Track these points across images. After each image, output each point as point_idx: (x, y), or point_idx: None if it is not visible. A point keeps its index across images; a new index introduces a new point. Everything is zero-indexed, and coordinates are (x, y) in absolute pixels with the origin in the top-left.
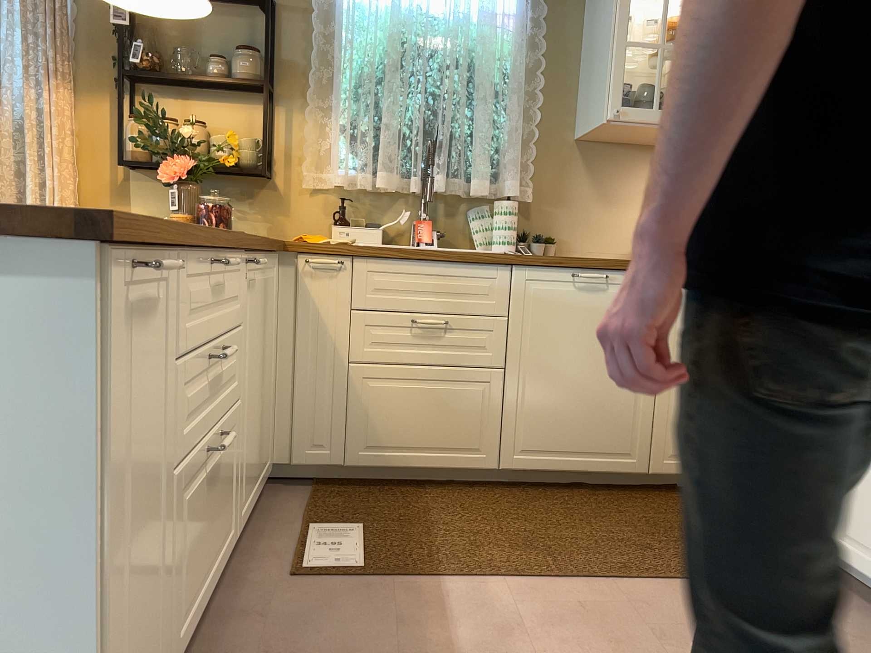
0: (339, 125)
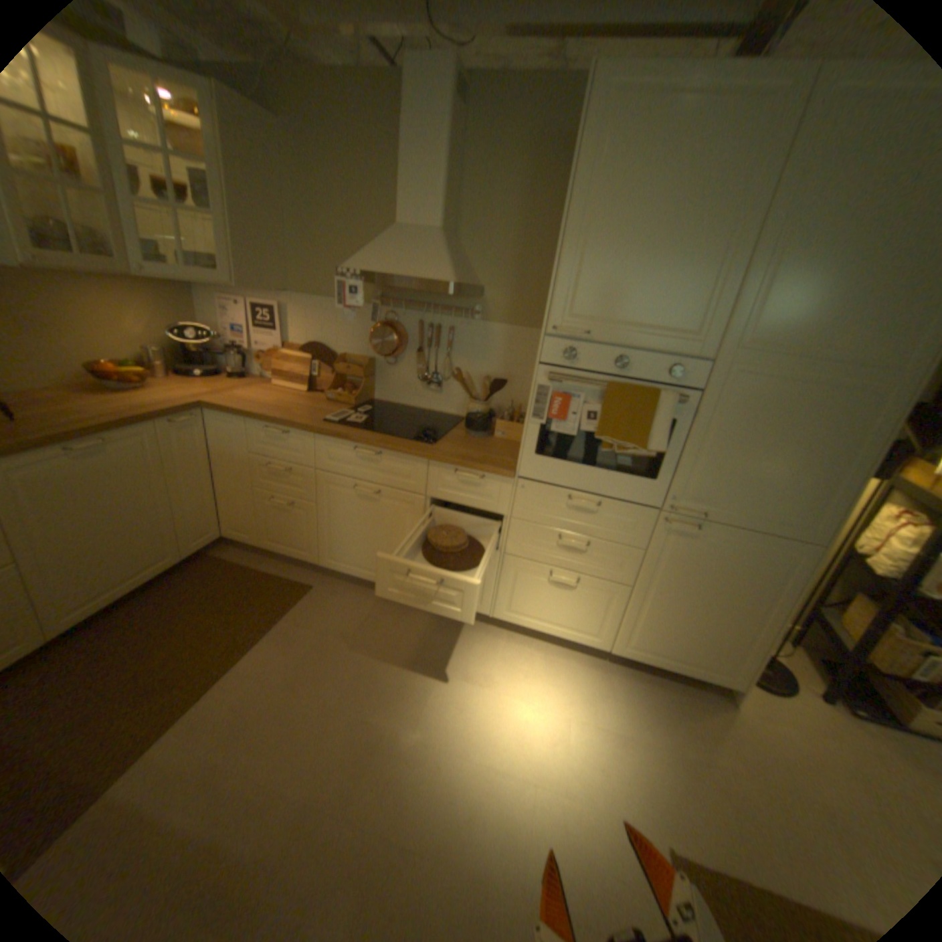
0: None
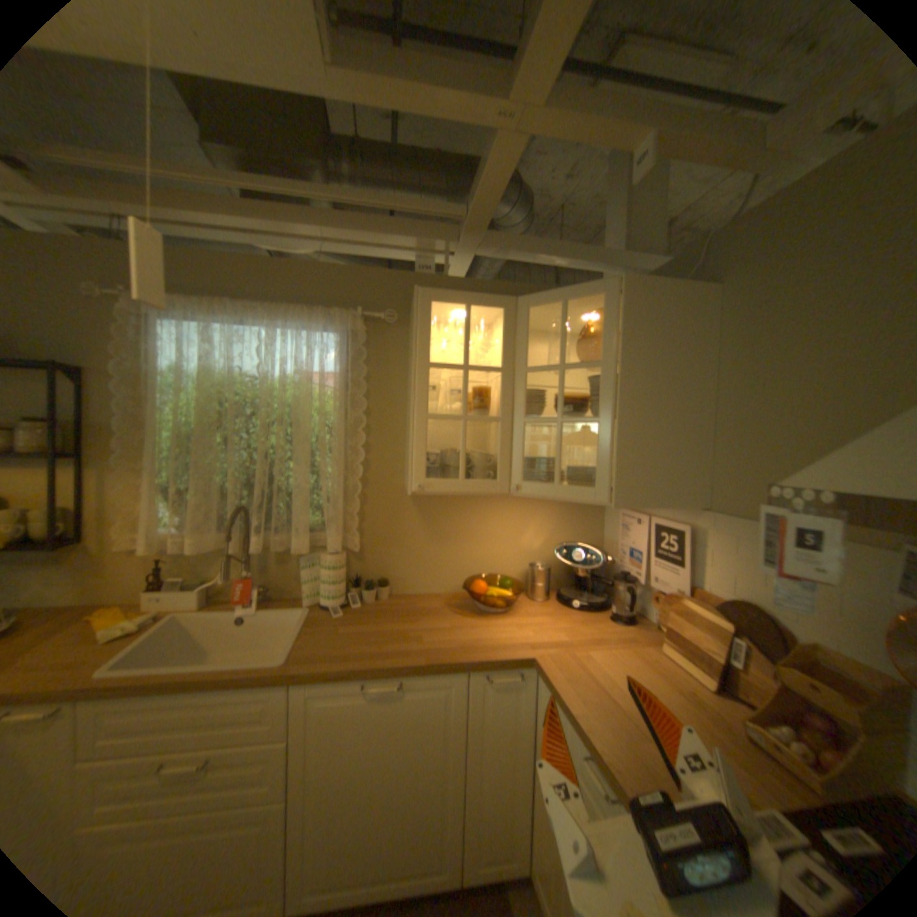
0: (151, 486)
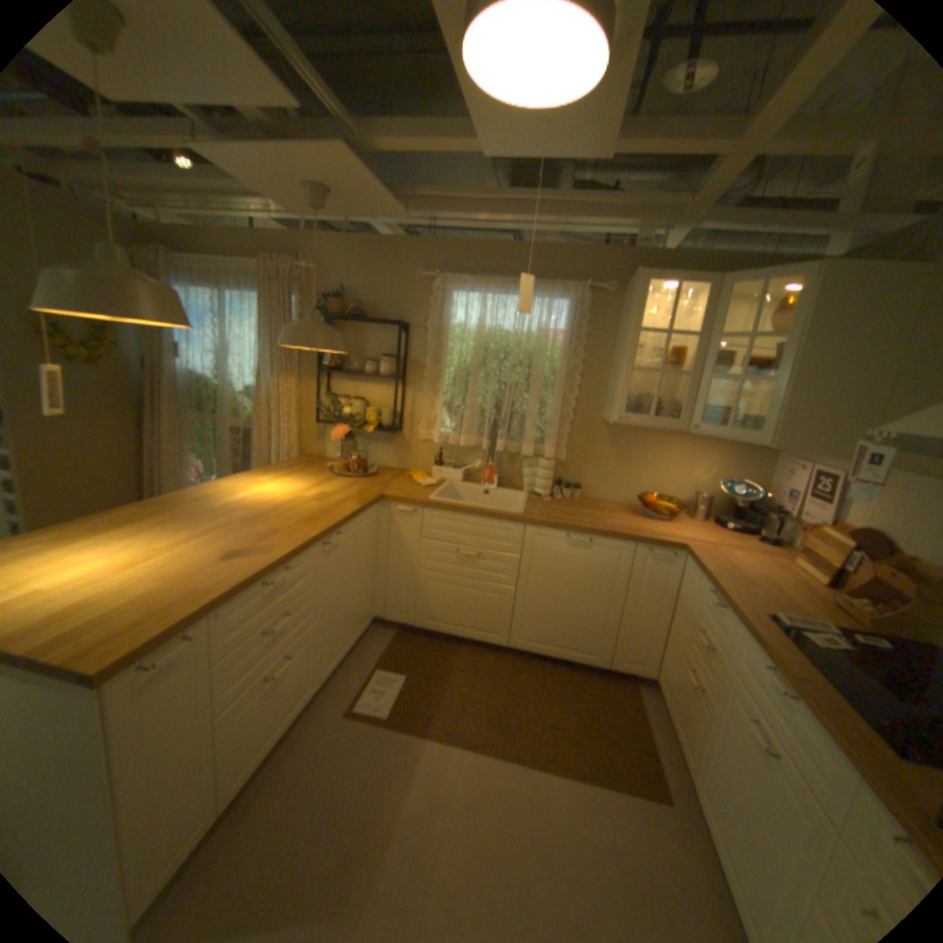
0: (440, 402)
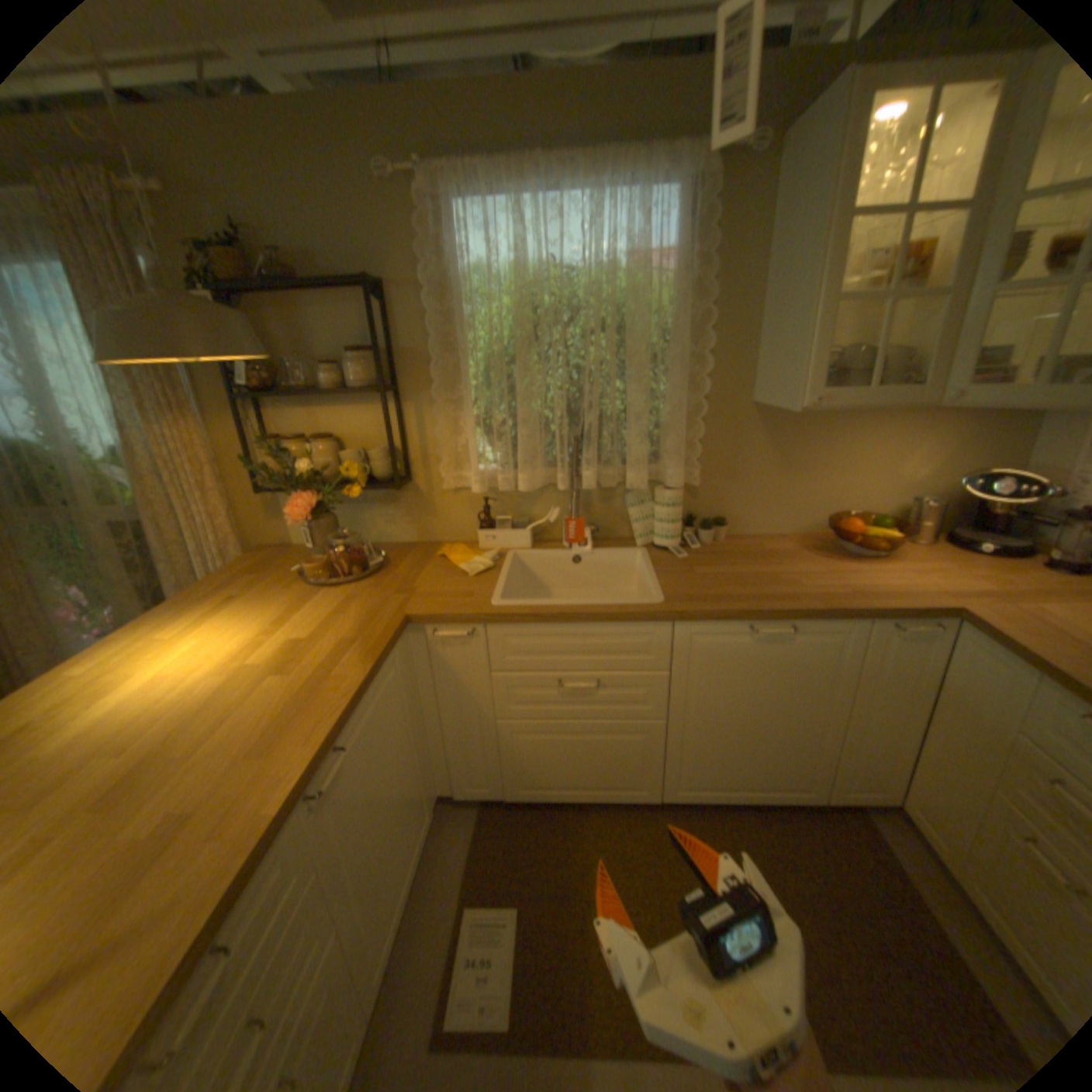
0: (471, 419)
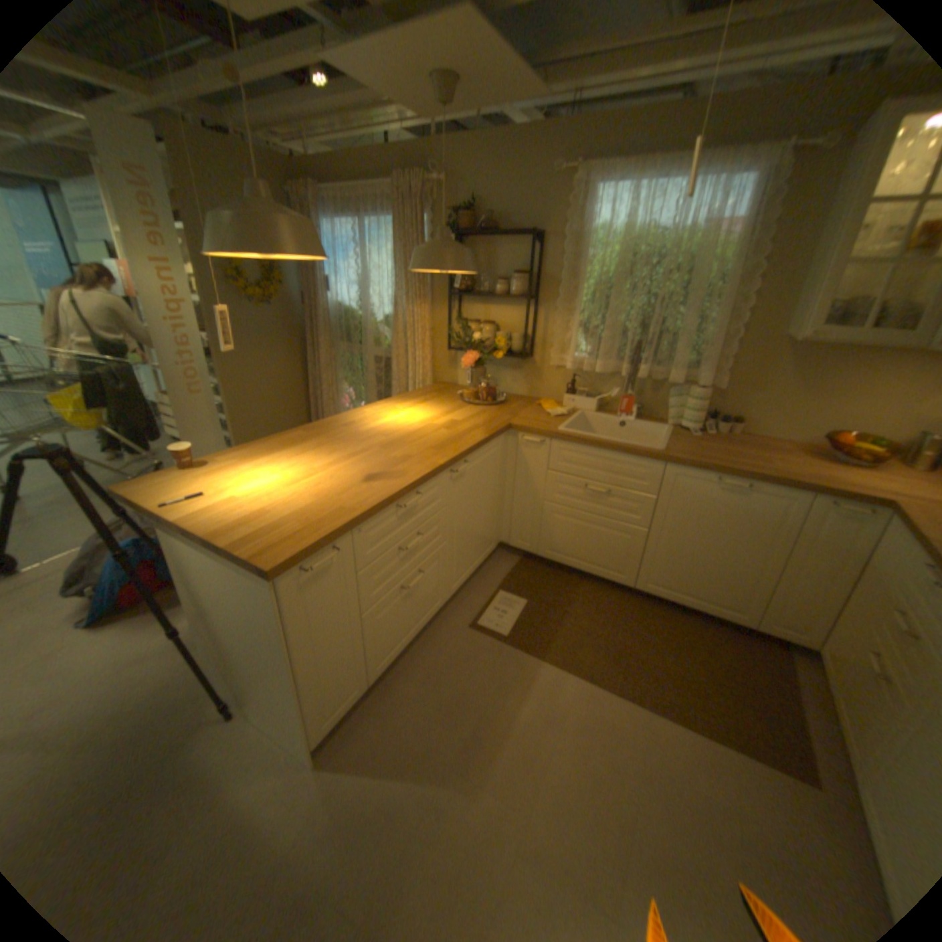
0: (575, 323)
